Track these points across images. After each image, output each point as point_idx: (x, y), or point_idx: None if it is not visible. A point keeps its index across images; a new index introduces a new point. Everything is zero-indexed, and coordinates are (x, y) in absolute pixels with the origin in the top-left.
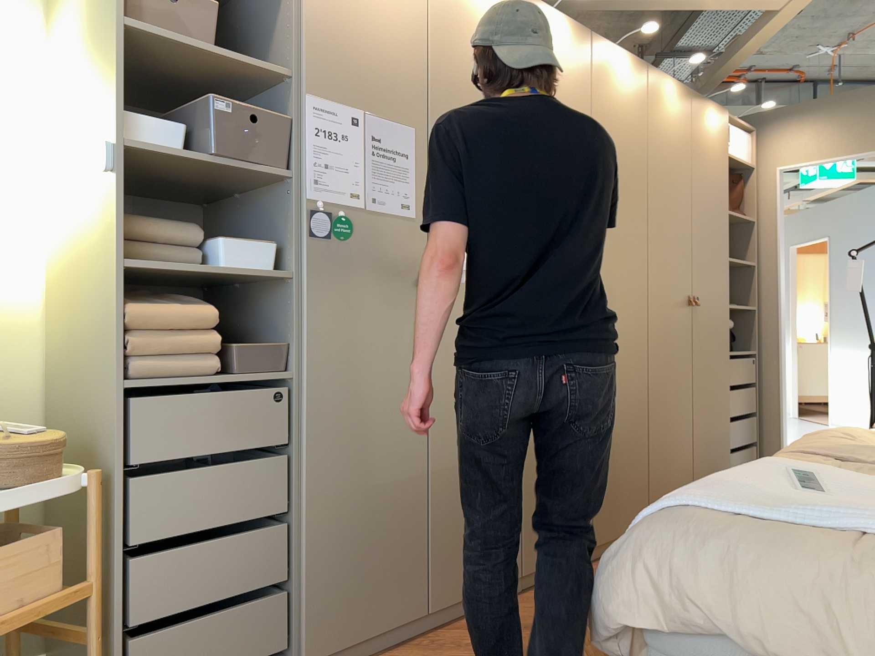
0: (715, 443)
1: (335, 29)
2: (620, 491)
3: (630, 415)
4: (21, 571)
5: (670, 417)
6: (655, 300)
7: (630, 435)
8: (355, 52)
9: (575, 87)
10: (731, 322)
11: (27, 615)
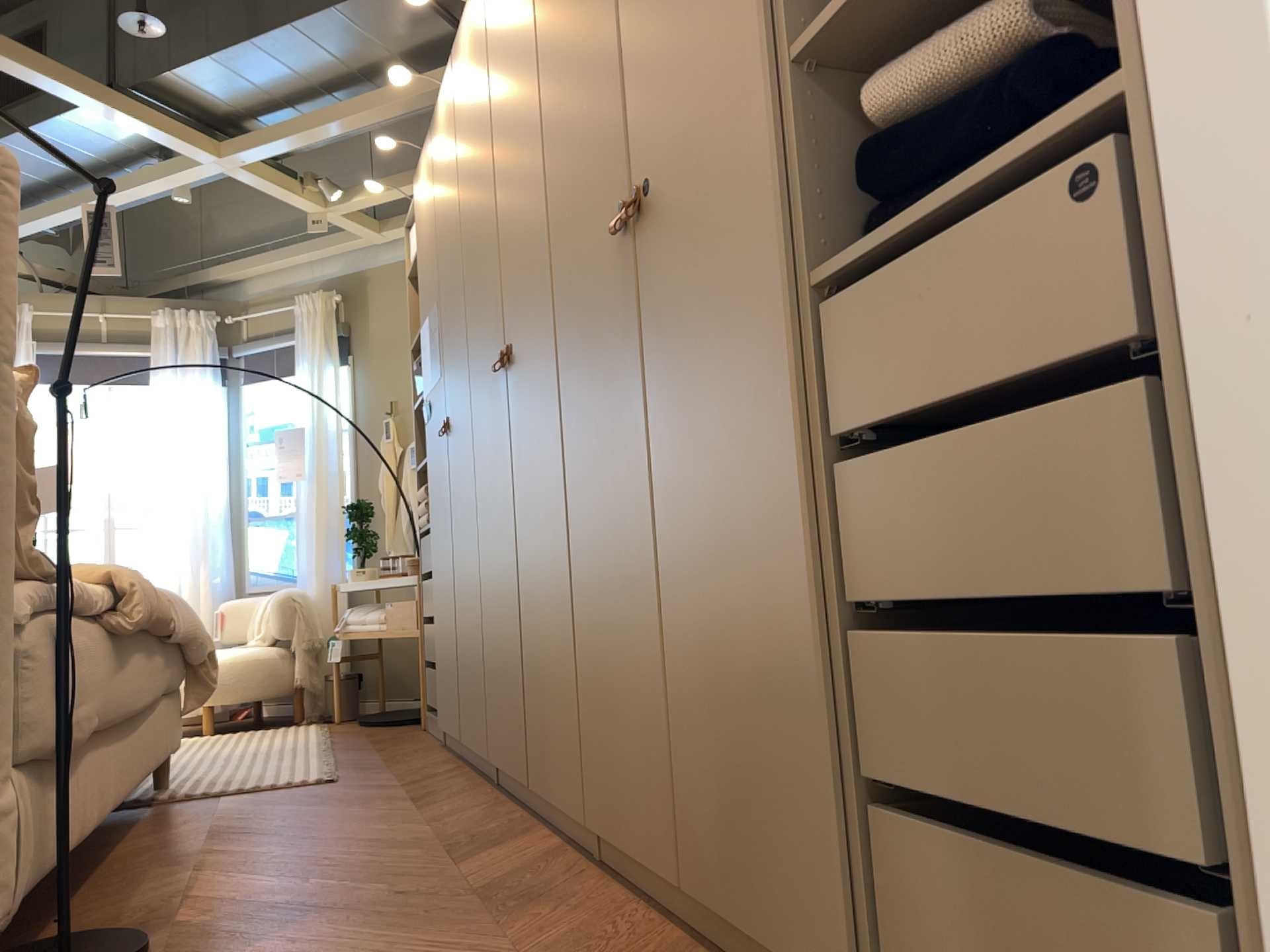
0: (734, 688)
1: (428, 275)
2: (549, 702)
3: (551, 556)
4: (410, 610)
5: (605, 569)
6: (565, 303)
7: (554, 598)
8: (432, 280)
9: (483, 88)
10: (926, 70)
11: (407, 629)
